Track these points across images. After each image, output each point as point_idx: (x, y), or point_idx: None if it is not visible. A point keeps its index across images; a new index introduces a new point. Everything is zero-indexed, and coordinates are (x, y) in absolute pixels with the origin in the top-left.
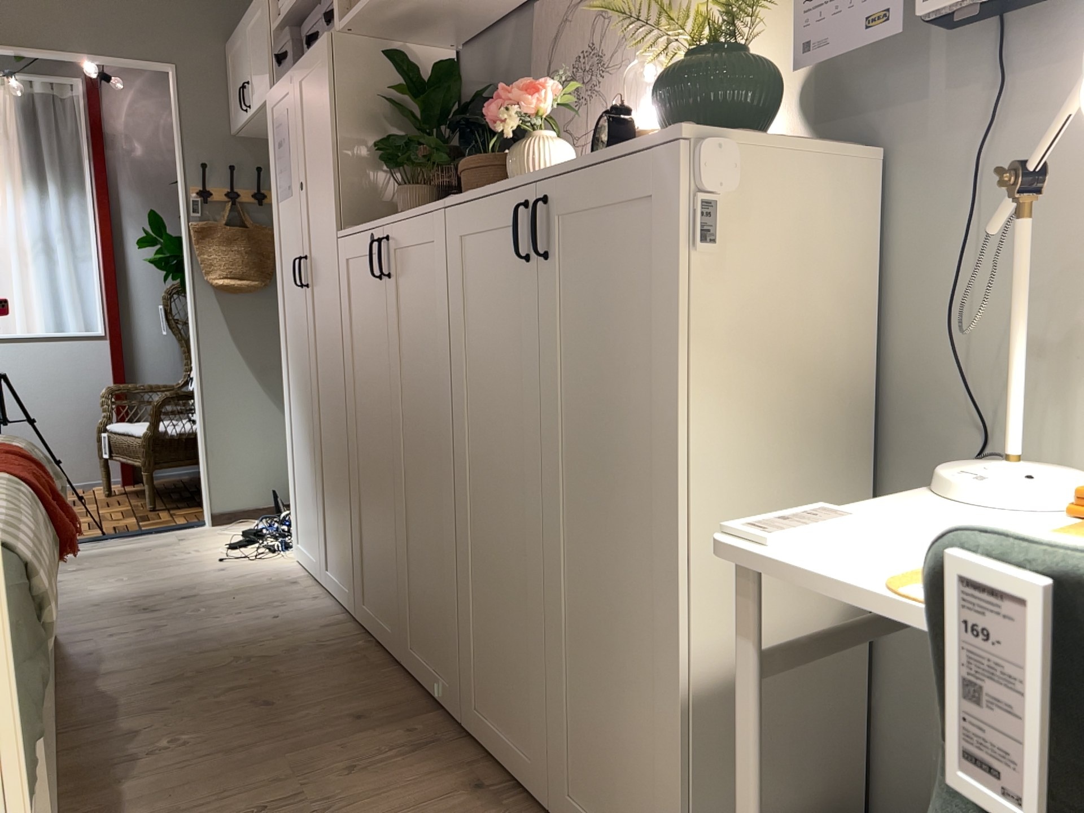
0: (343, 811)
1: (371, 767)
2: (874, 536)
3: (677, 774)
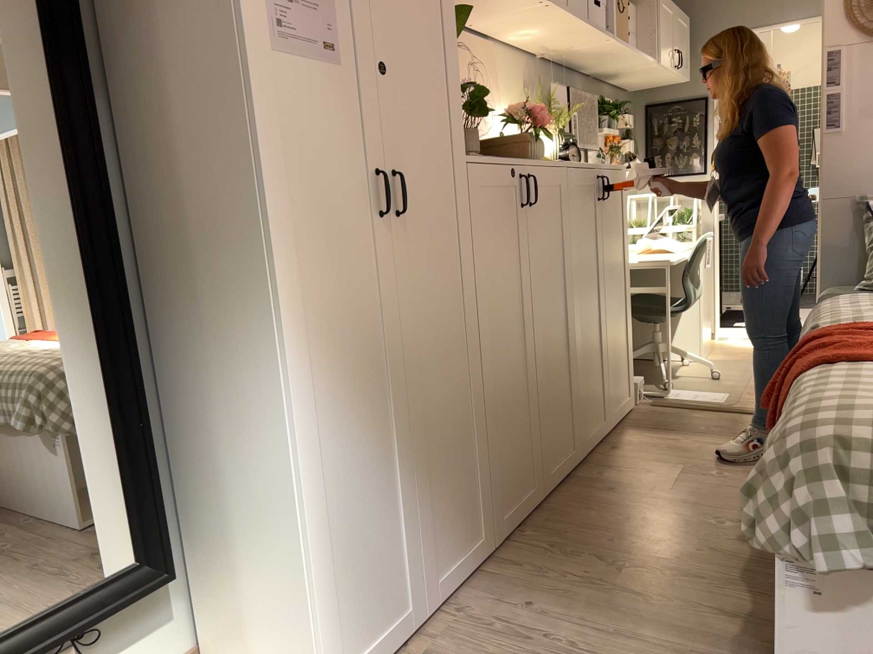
0: (669, 464)
1: (636, 471)
2: (646, 259)
3: (632, 351)
